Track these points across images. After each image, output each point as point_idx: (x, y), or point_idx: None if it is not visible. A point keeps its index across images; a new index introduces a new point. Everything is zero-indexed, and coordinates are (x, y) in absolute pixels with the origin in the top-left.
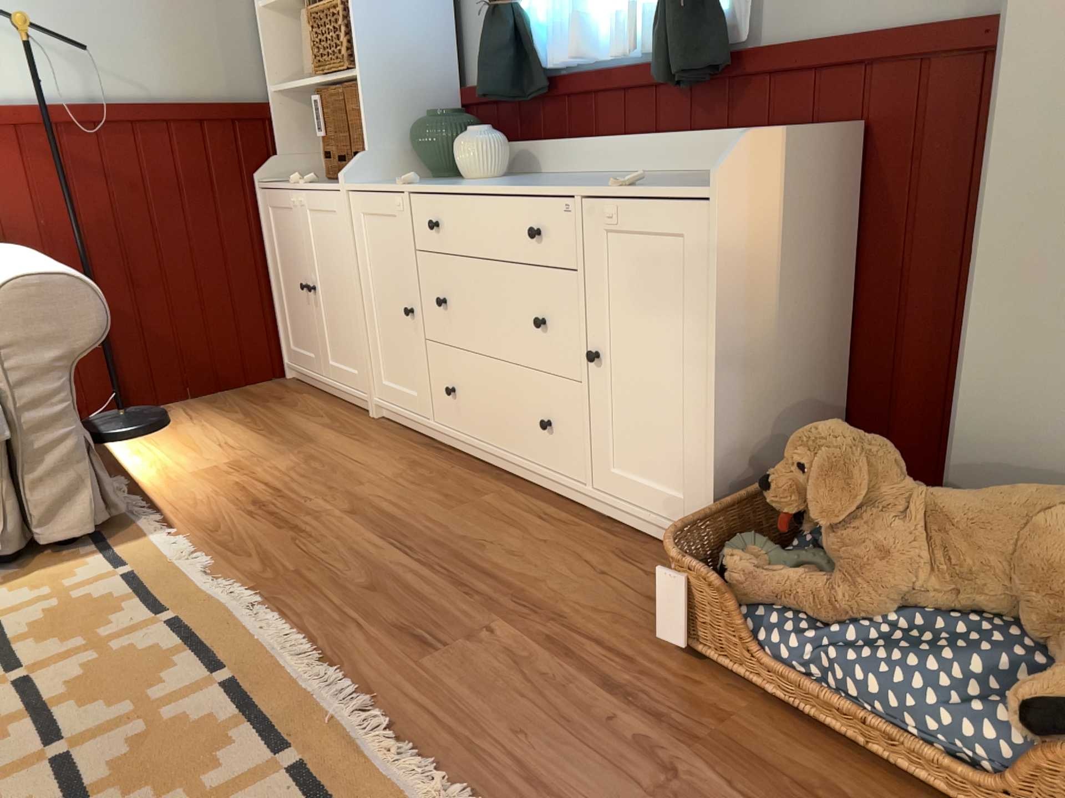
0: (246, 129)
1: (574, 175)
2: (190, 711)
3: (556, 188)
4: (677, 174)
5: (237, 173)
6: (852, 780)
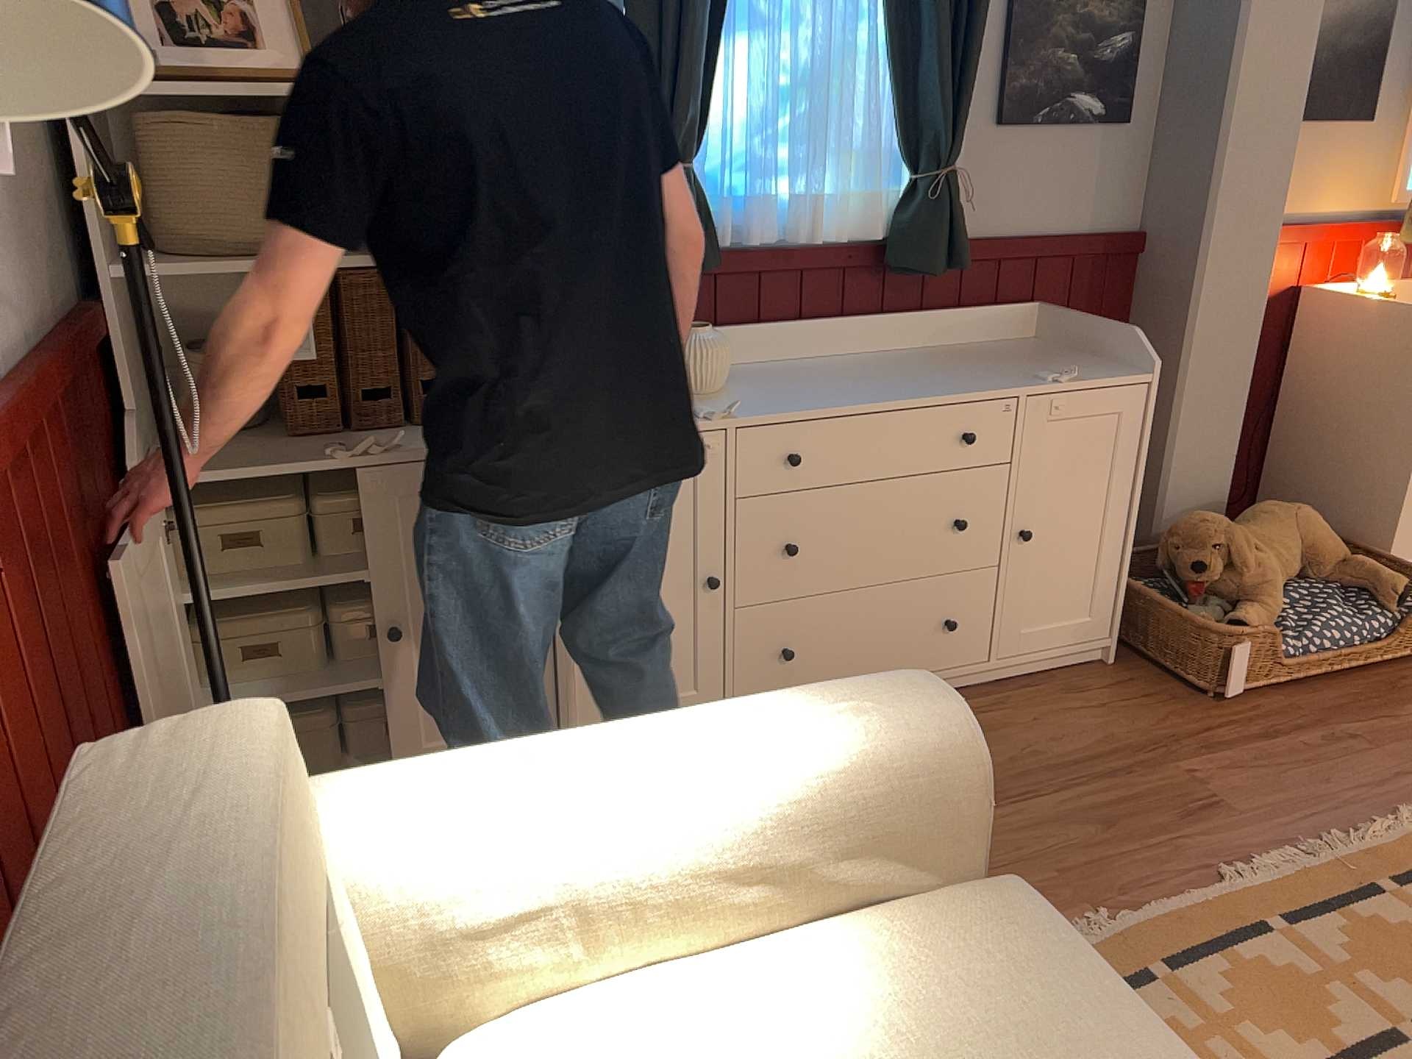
0: (90, 365)
1: (783, 366)
2: (1332, 943)
3: (981, 390)
4: (911, 353)
5: (104, 464)
6: (1346, 686)
